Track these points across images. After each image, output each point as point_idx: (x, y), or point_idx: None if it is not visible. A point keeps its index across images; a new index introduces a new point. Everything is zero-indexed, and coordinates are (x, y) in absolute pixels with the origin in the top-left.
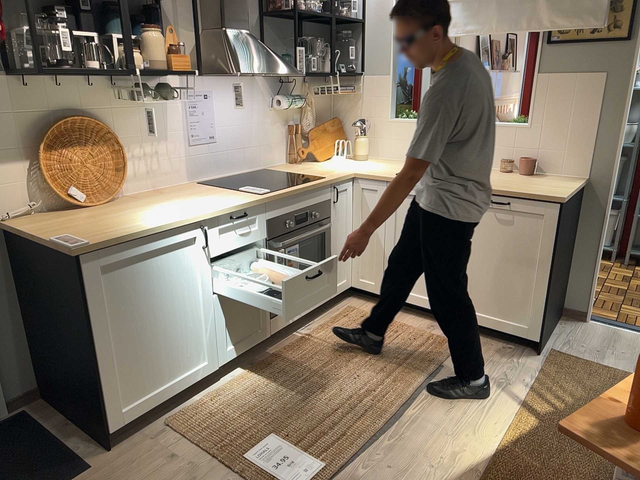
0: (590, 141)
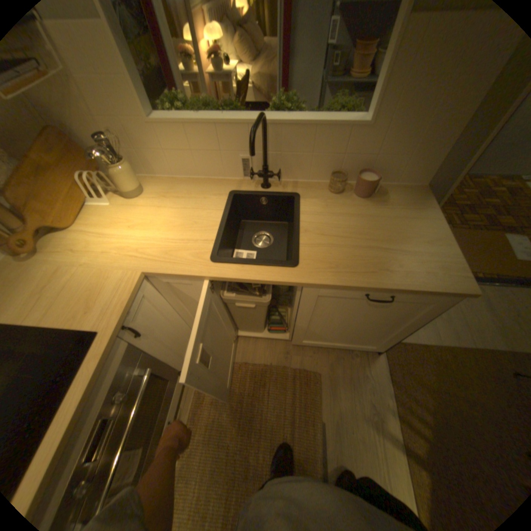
0: (446, 144)
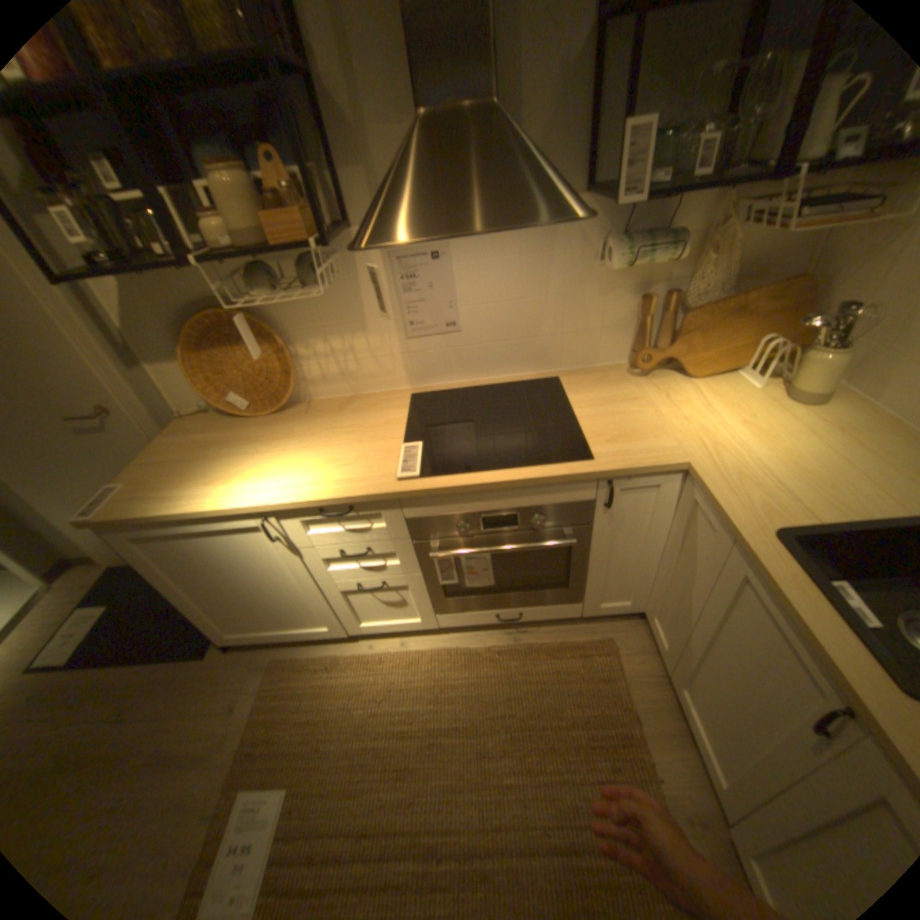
0: None
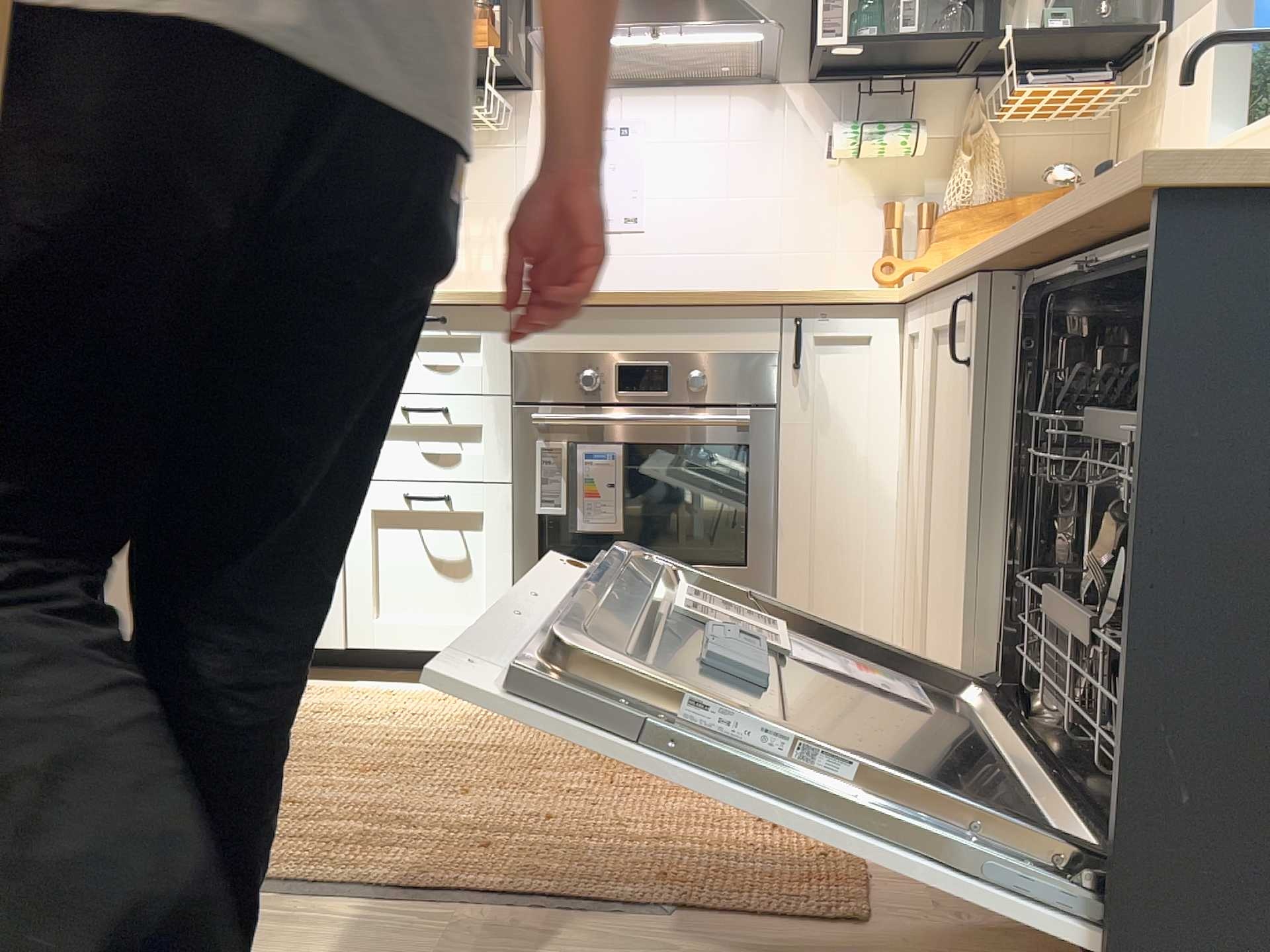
0: None
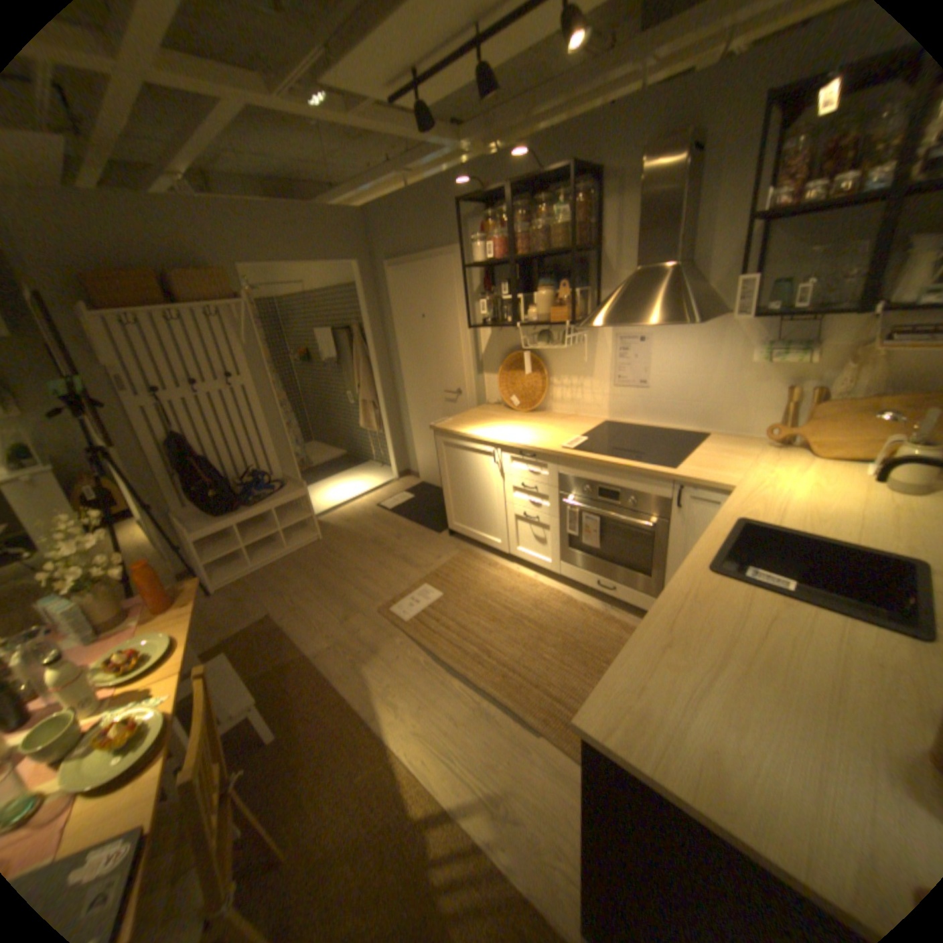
0: None
